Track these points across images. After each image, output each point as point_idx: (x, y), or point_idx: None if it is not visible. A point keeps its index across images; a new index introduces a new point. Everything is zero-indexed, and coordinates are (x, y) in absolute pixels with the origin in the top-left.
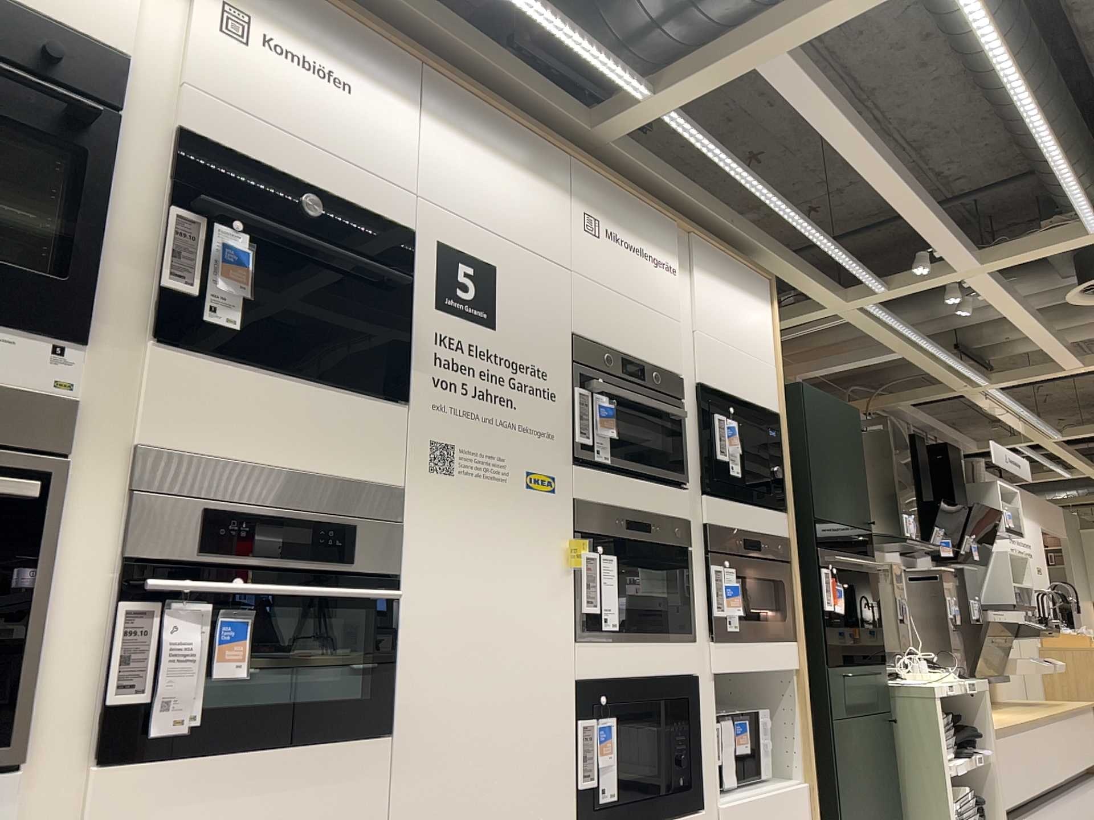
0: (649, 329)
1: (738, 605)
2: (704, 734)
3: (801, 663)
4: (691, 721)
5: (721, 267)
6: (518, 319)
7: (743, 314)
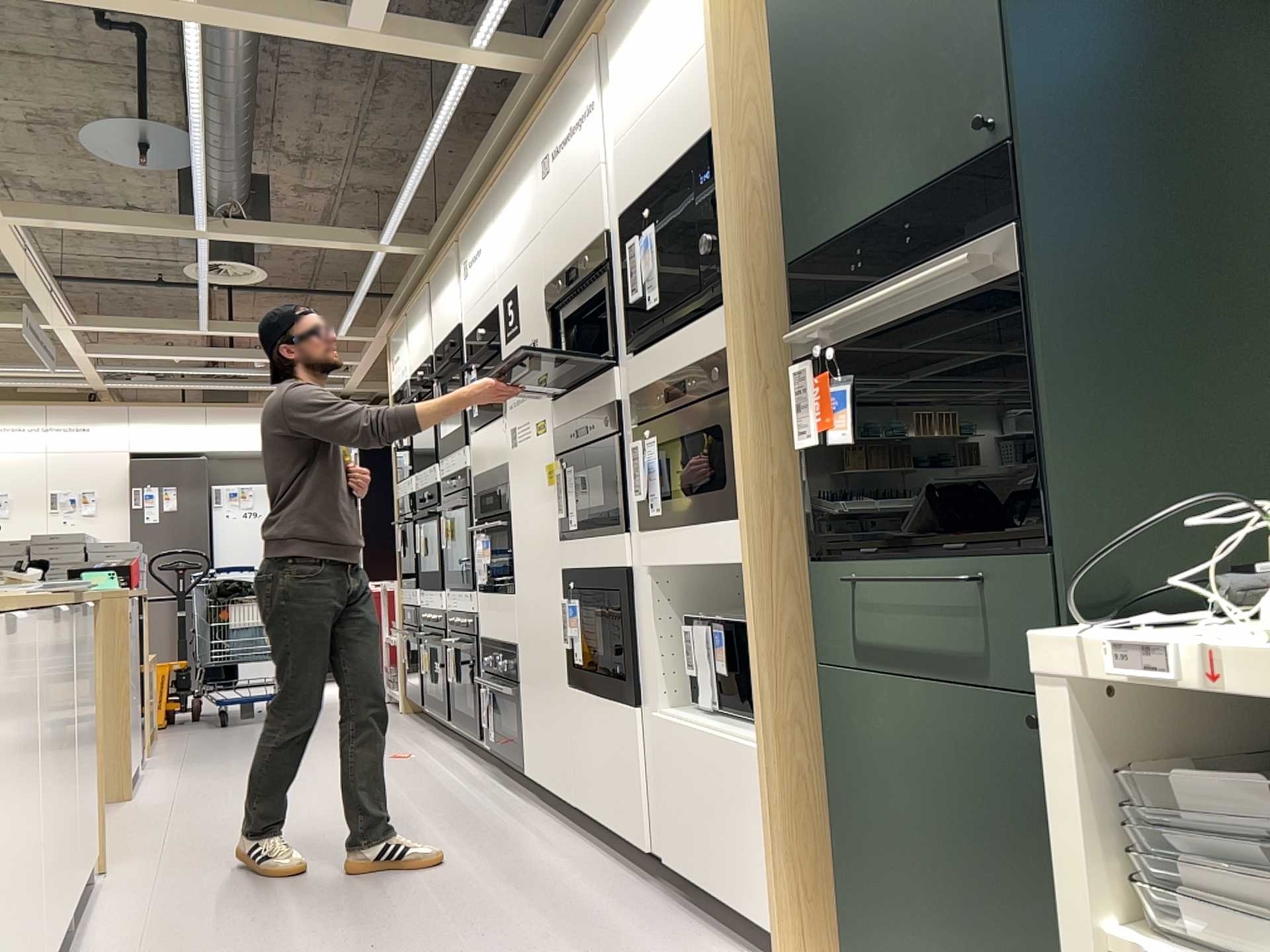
0: (580, 213)
1: (651, 486)
2: (644, 633)
3: (754, 557)
4: (624, 616)
5: (635, 3)
6: (525, 312)
7: (664, 25)
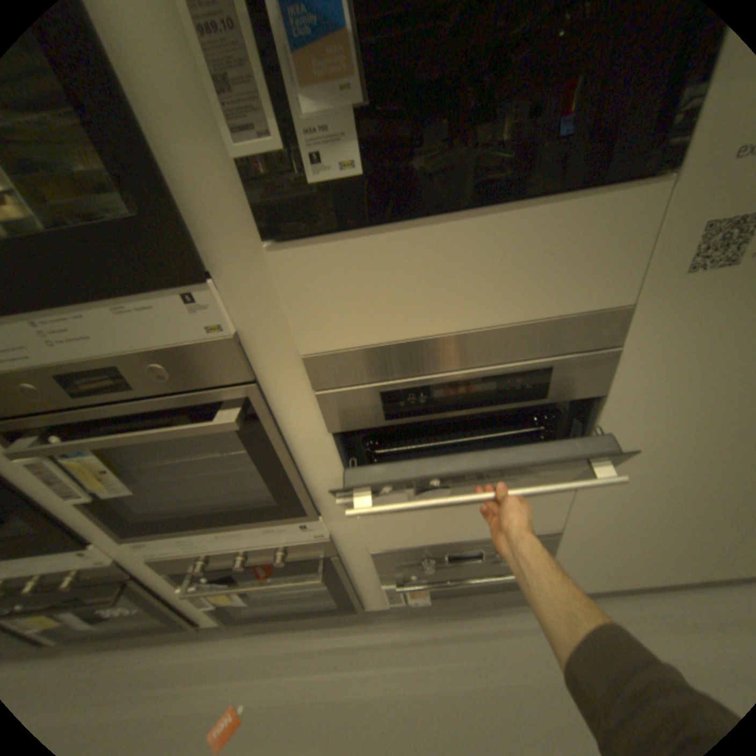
0: None
1: None
2: None
3: None
4: None
5: None
6: None
7: None
